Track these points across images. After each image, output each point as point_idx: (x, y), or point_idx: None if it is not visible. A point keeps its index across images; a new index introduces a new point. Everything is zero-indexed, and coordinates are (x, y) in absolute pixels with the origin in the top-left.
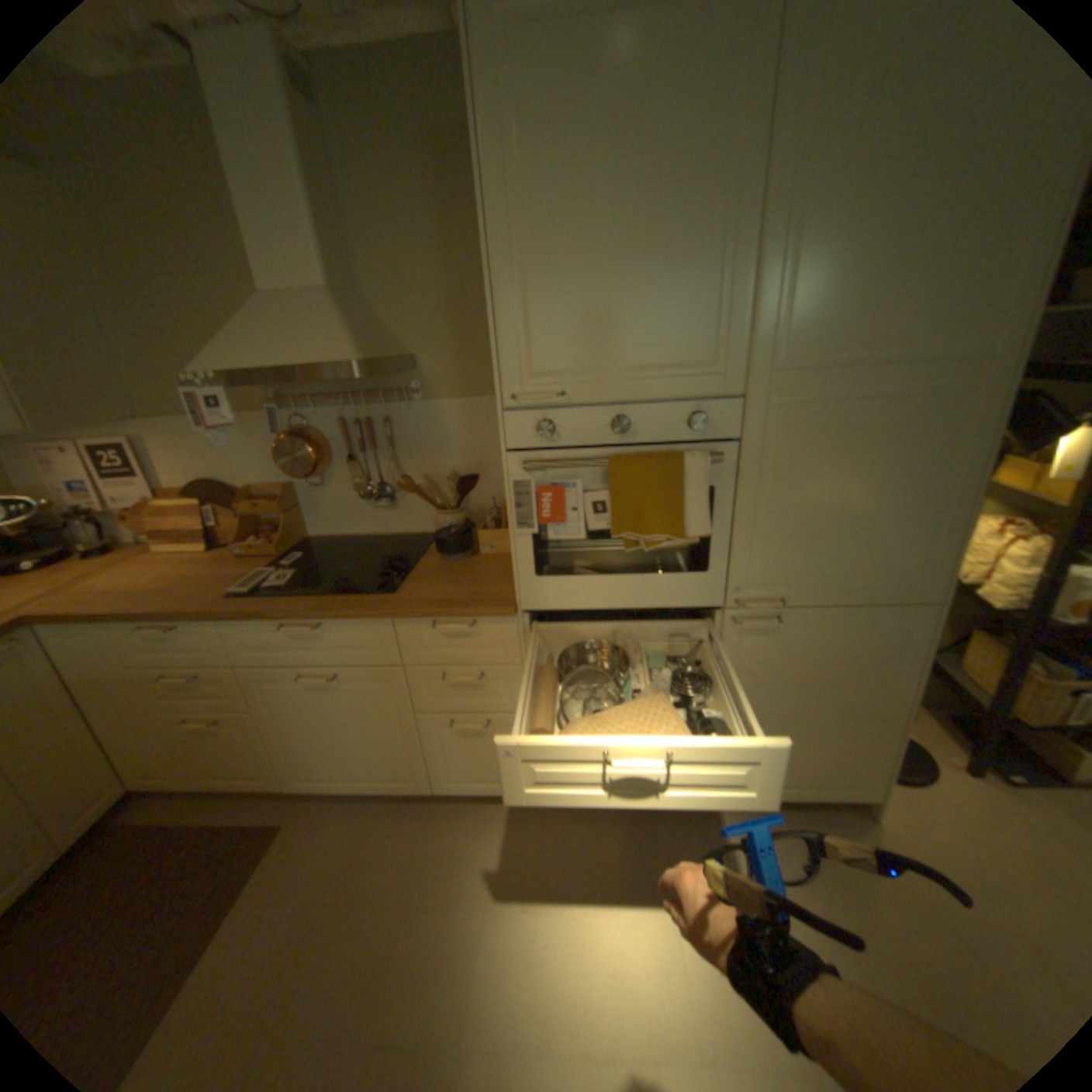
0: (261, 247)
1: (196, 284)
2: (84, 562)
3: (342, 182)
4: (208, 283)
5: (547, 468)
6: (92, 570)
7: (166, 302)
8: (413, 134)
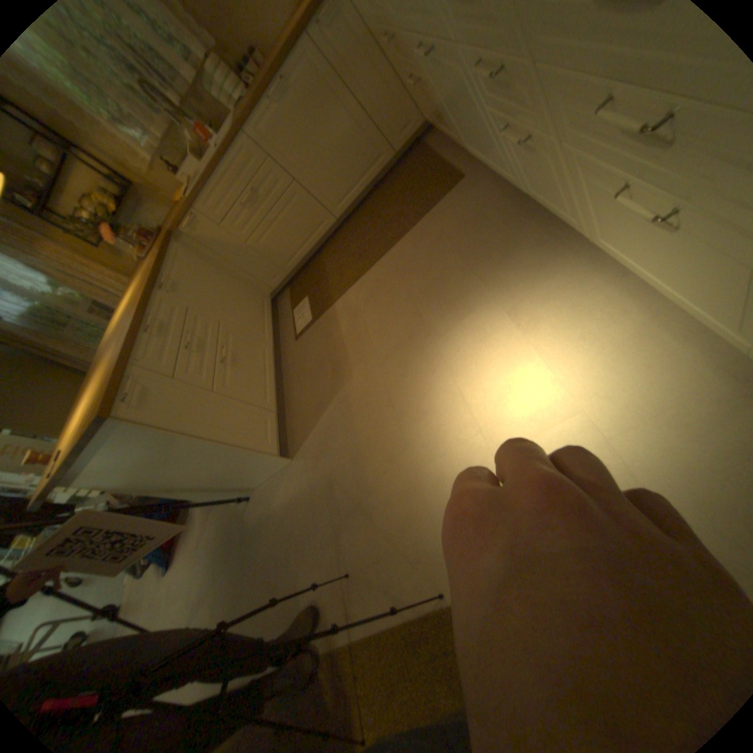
0: None
1: None
2: None
3: None
4: None
5: None
6: None
7: None
8: None
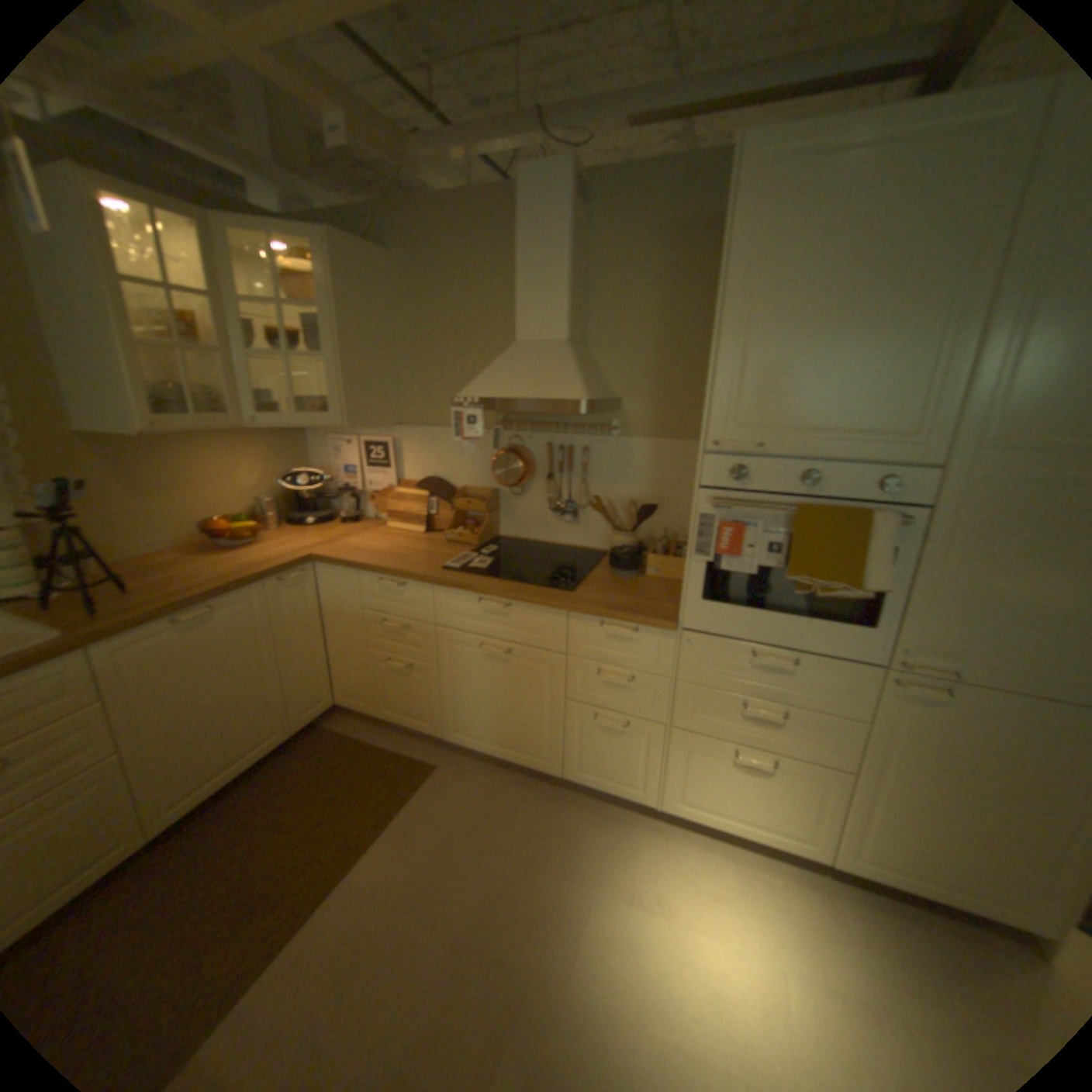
0: (525, 309)
1: (465, 332)
2: (340, 526)
3: (592, 262)
4: (474, 332)
5: (733, 506)
6: (346, 532)
7: (441, 344)
8: (657, 227)
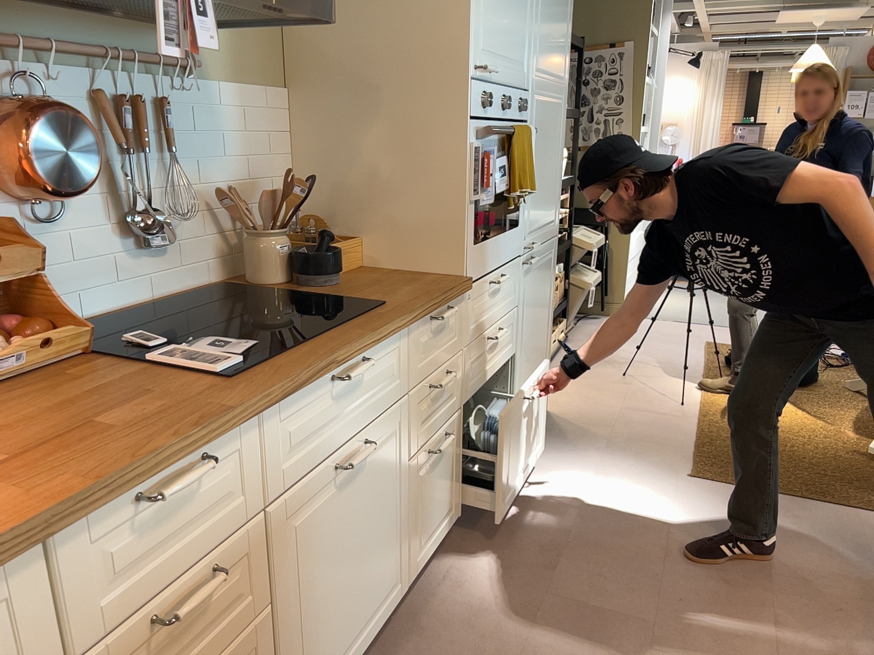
0: None
1: None
2: None
3: None
4: None
5: (496, 134)
6: None
7: None
8: None
